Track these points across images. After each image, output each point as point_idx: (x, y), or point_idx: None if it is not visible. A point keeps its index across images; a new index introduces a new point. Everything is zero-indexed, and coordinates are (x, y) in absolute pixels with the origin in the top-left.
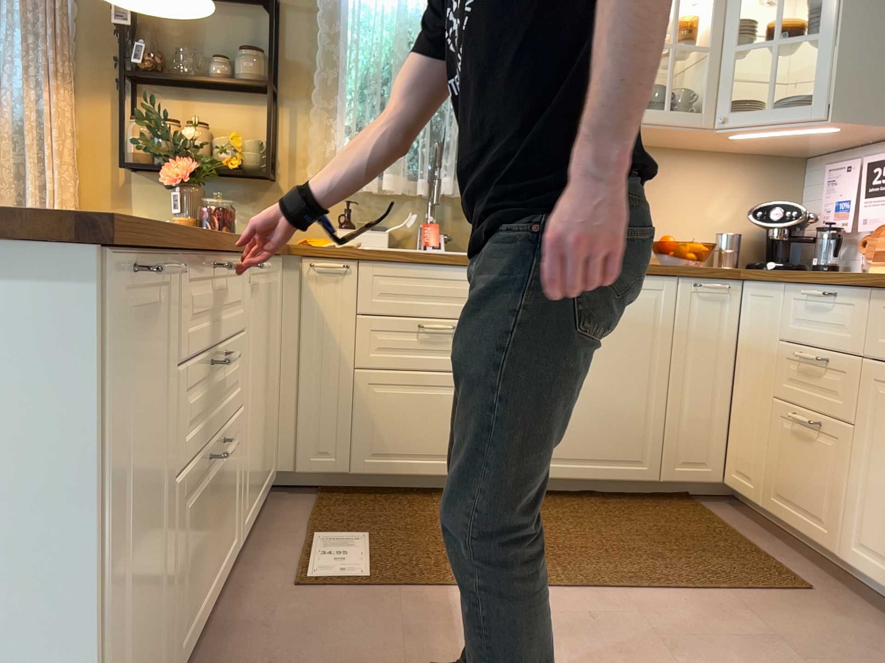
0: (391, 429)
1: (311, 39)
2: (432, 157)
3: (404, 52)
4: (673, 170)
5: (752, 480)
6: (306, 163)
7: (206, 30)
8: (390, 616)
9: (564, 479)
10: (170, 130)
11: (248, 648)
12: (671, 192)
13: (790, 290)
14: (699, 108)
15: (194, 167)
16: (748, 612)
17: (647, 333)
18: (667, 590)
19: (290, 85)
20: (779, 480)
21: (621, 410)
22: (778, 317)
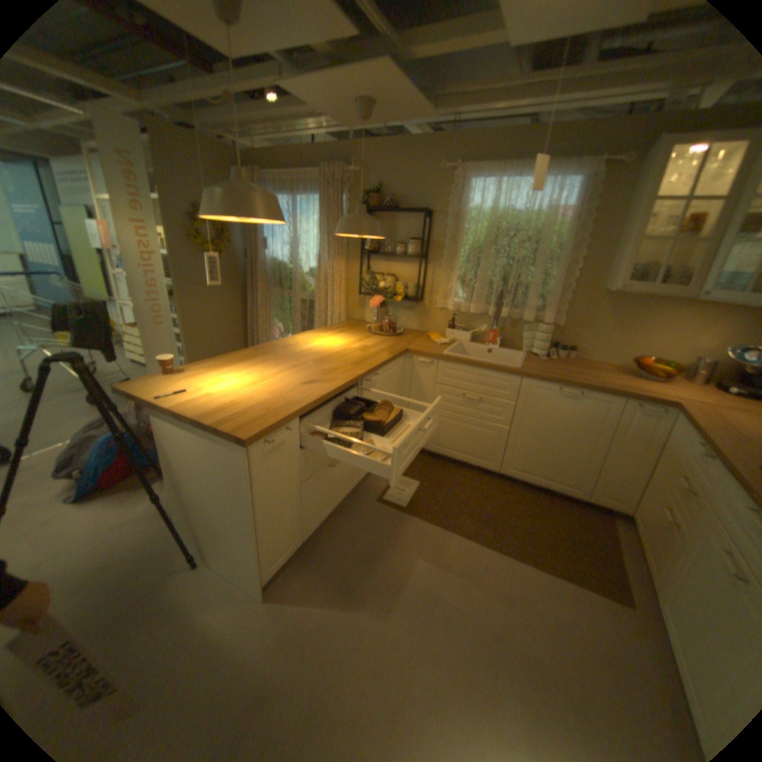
0: (446, 437)
1: (445, 229)
2: (498, 297)
3: (492, 237)
4: (673, 310)
5: (644, 527)
6: (437, 293)
7: (398, 227)
8: (403, 531)
9: (530, 483)
10: (375, 282)
11: (347, 524)
12: (667, 325)
13: (698, 435)
14: (689, 282)
15: (383, 299)
16: (577, 604)
17: (597, 425)
18: (540, 570)
19: (433, 254)
20: (653, 538)
21: (571, 461)
22: (687, 446)
